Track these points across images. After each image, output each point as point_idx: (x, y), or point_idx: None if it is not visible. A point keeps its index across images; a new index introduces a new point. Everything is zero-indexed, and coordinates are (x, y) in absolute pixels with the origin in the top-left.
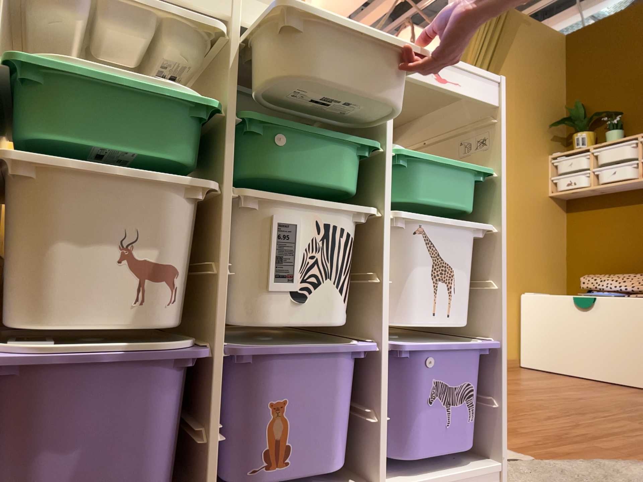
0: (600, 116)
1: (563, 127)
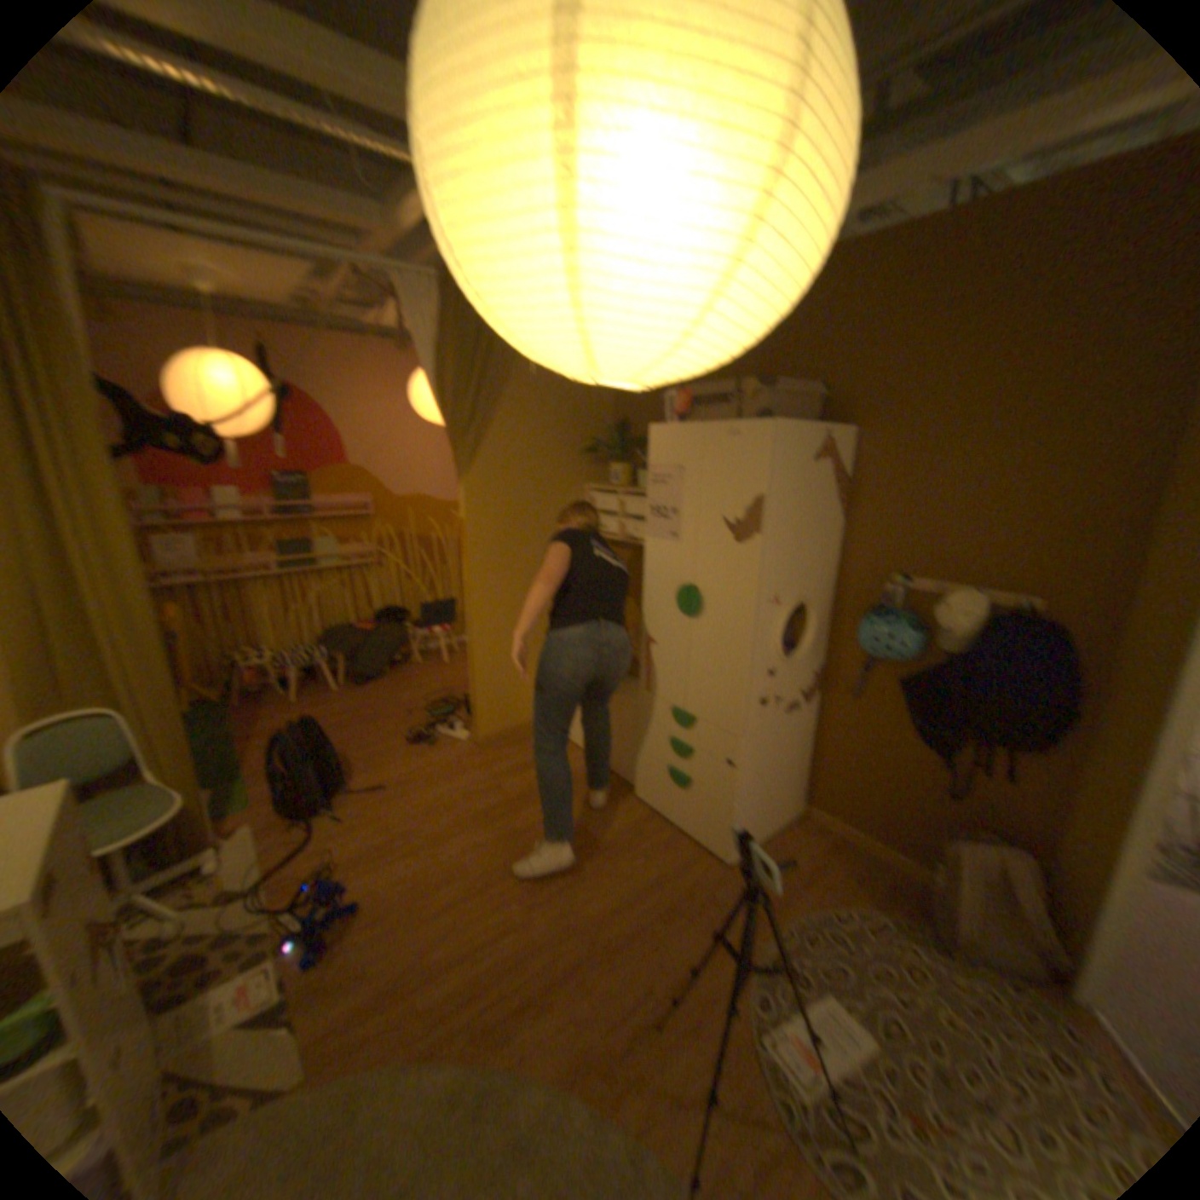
0: (644, 446)
1: (605, 455)
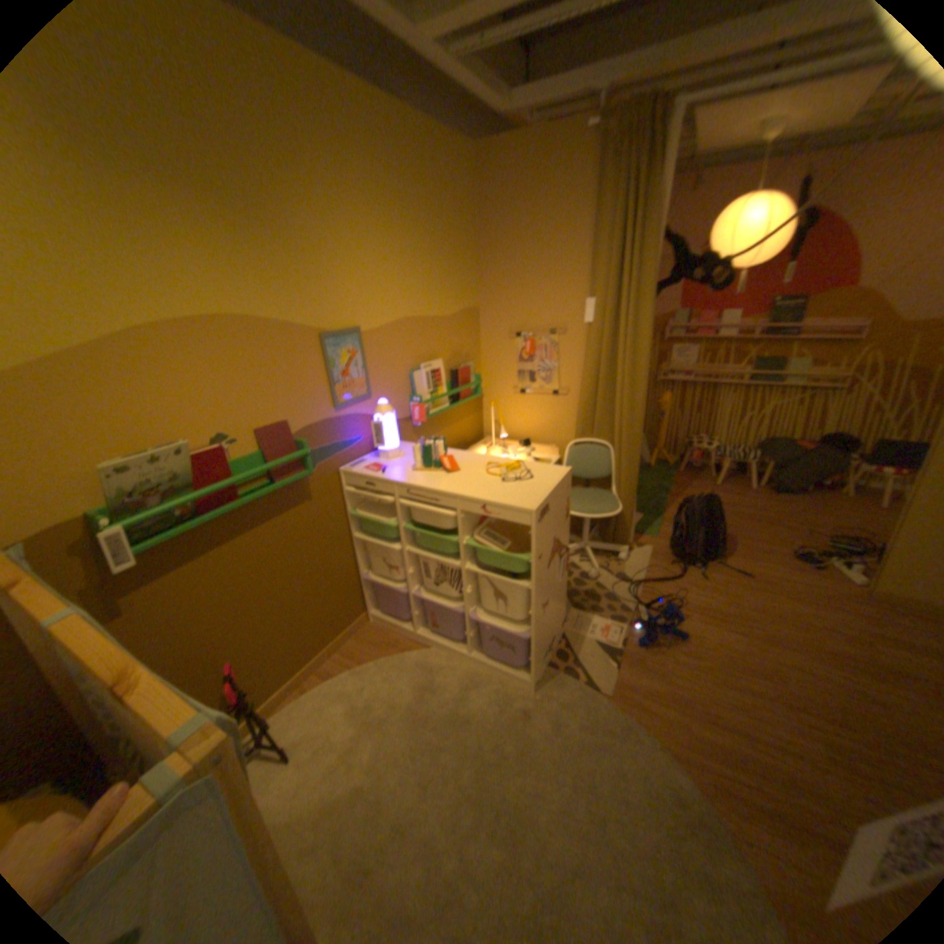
0: None
1: None
